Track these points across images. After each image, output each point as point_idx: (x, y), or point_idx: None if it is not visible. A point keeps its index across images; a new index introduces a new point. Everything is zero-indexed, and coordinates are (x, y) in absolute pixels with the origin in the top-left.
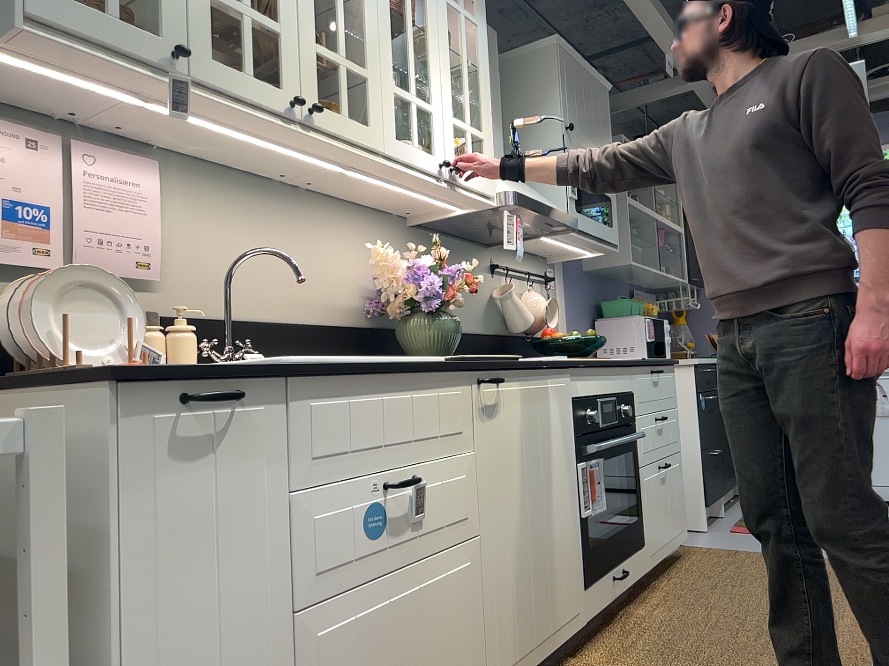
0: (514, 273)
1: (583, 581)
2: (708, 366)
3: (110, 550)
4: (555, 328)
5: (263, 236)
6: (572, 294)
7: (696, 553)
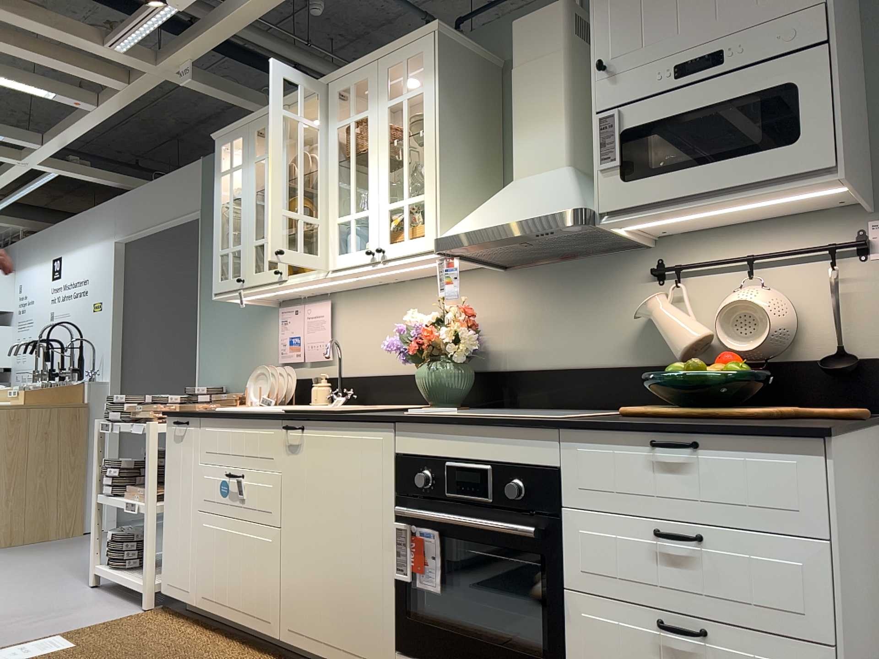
0: (718, 267)
1: (397, 643)
2: None
3: (166, 464)
4: None
5: (381, 321)
6: None
7: None
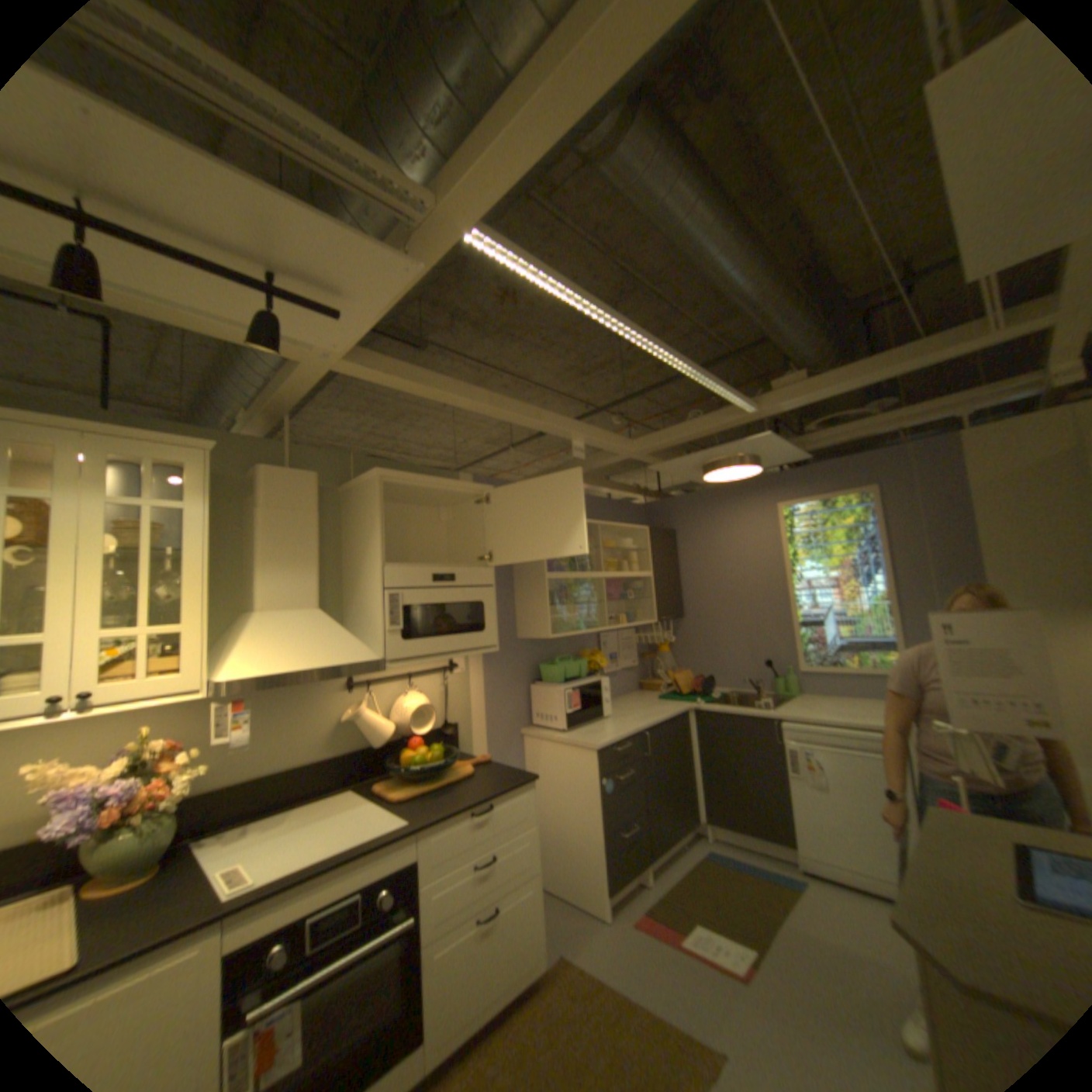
0: (387, 679)
1: None
2: (624, 741)
3: None
4: (459, 711)
5: None
6: (491, 668)
7: (554, 987)
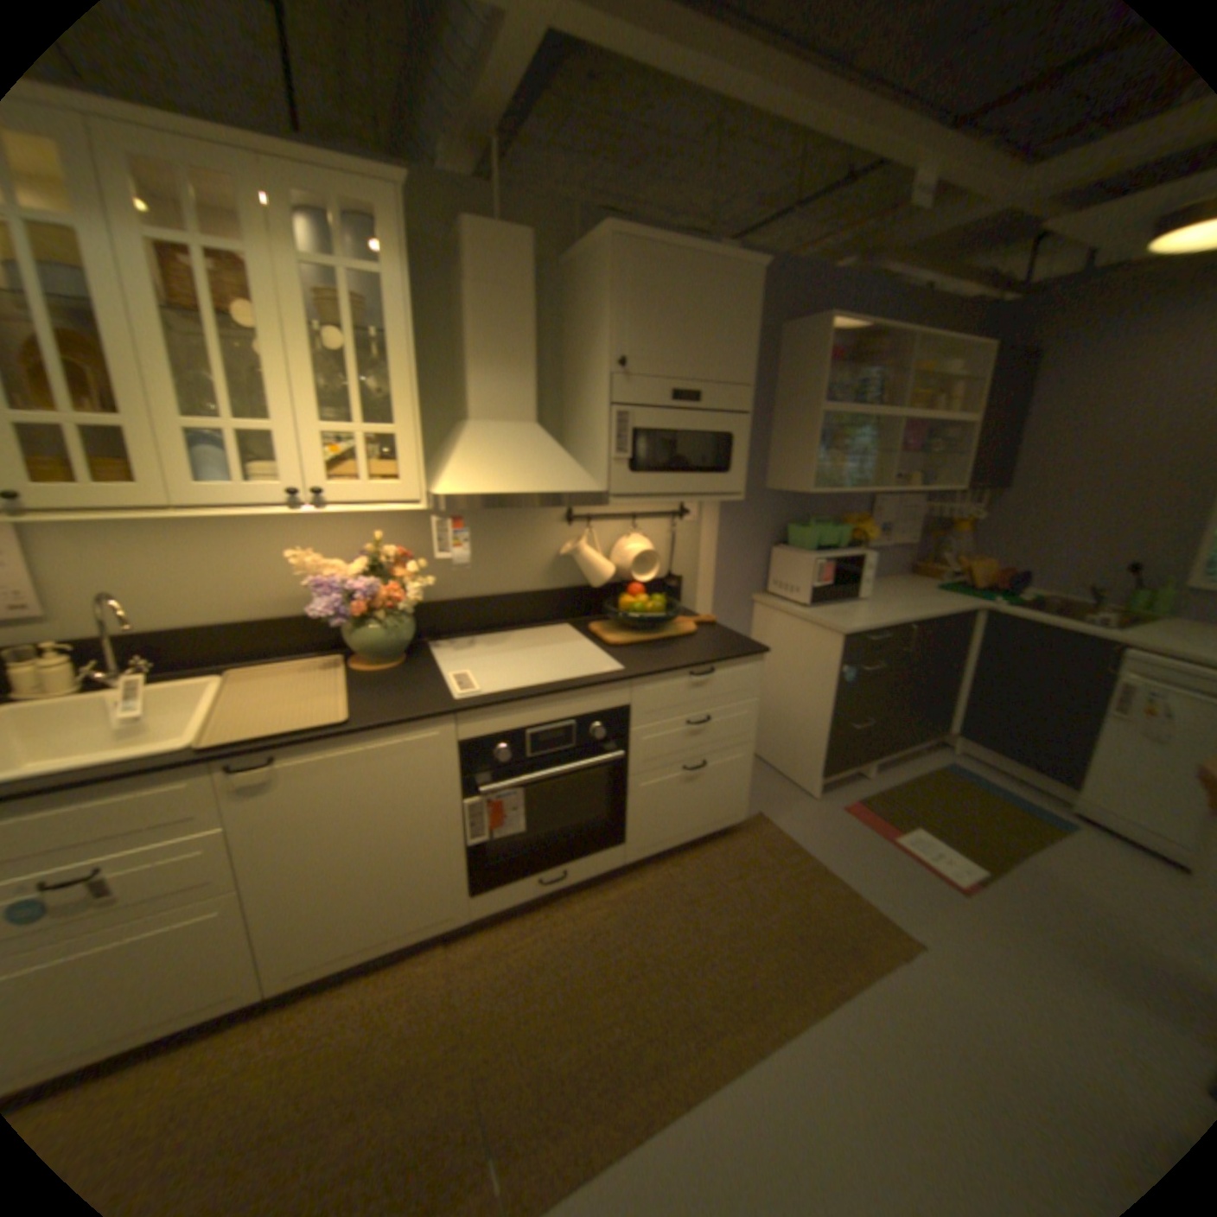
0: (611, 518)
1: (470, 891)
2: (884, 631)
3: None
4: (687, 565)
5: (184, 550)
6: (731, 522)
7: (753, 837)
